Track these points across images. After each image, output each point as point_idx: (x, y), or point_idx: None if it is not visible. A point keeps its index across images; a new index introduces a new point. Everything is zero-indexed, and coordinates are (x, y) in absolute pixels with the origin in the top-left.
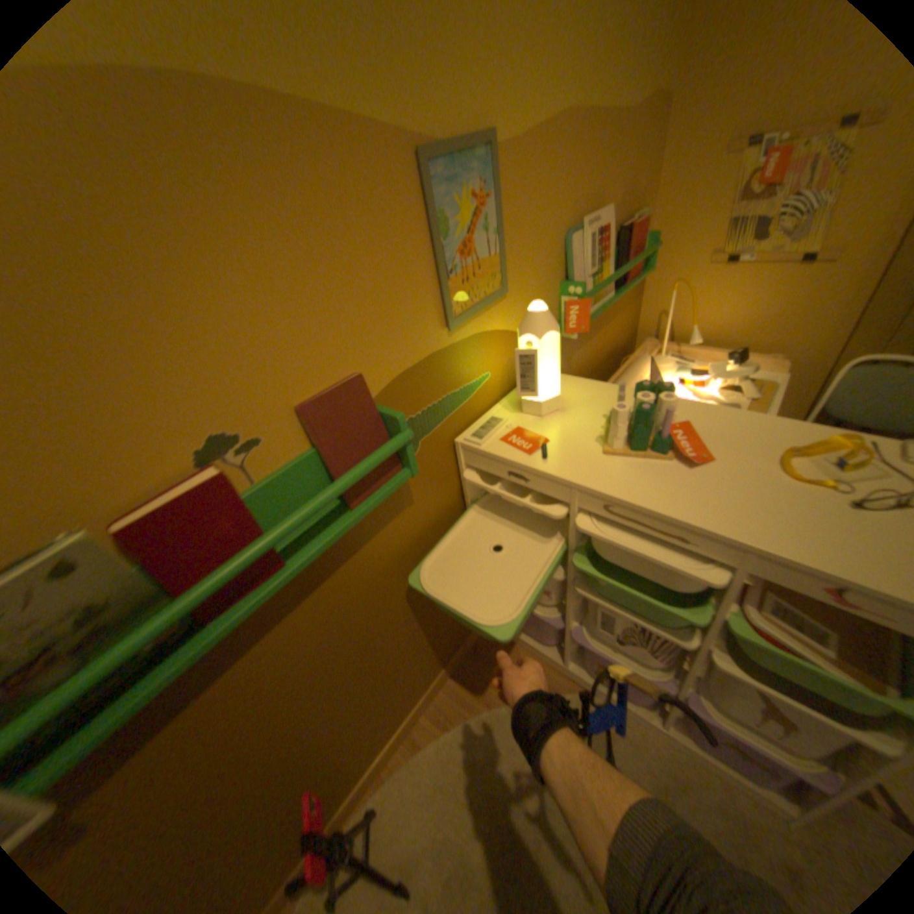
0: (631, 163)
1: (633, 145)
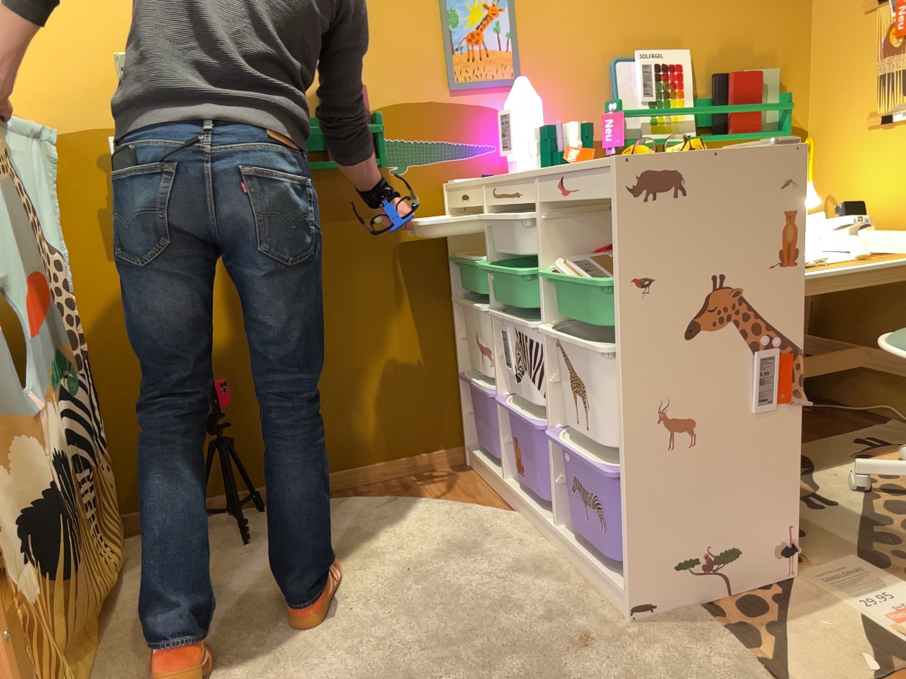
0: (729, 23)
1: (729, 7)
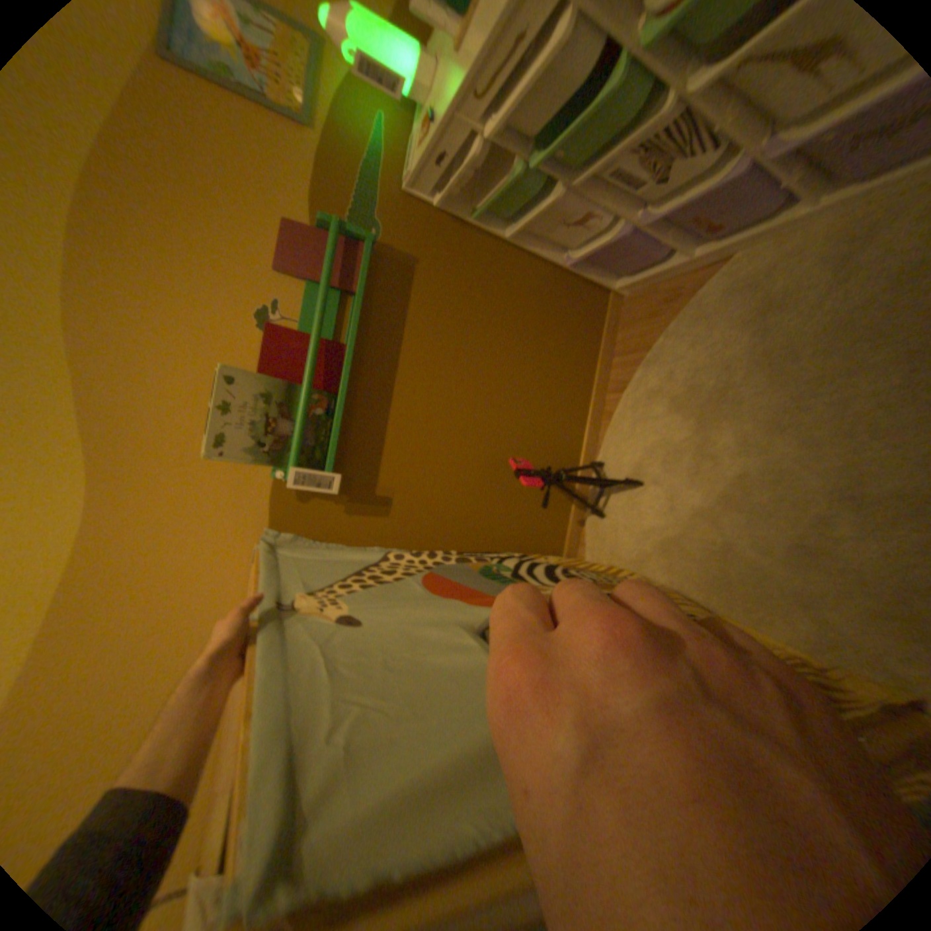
0: None
1: None
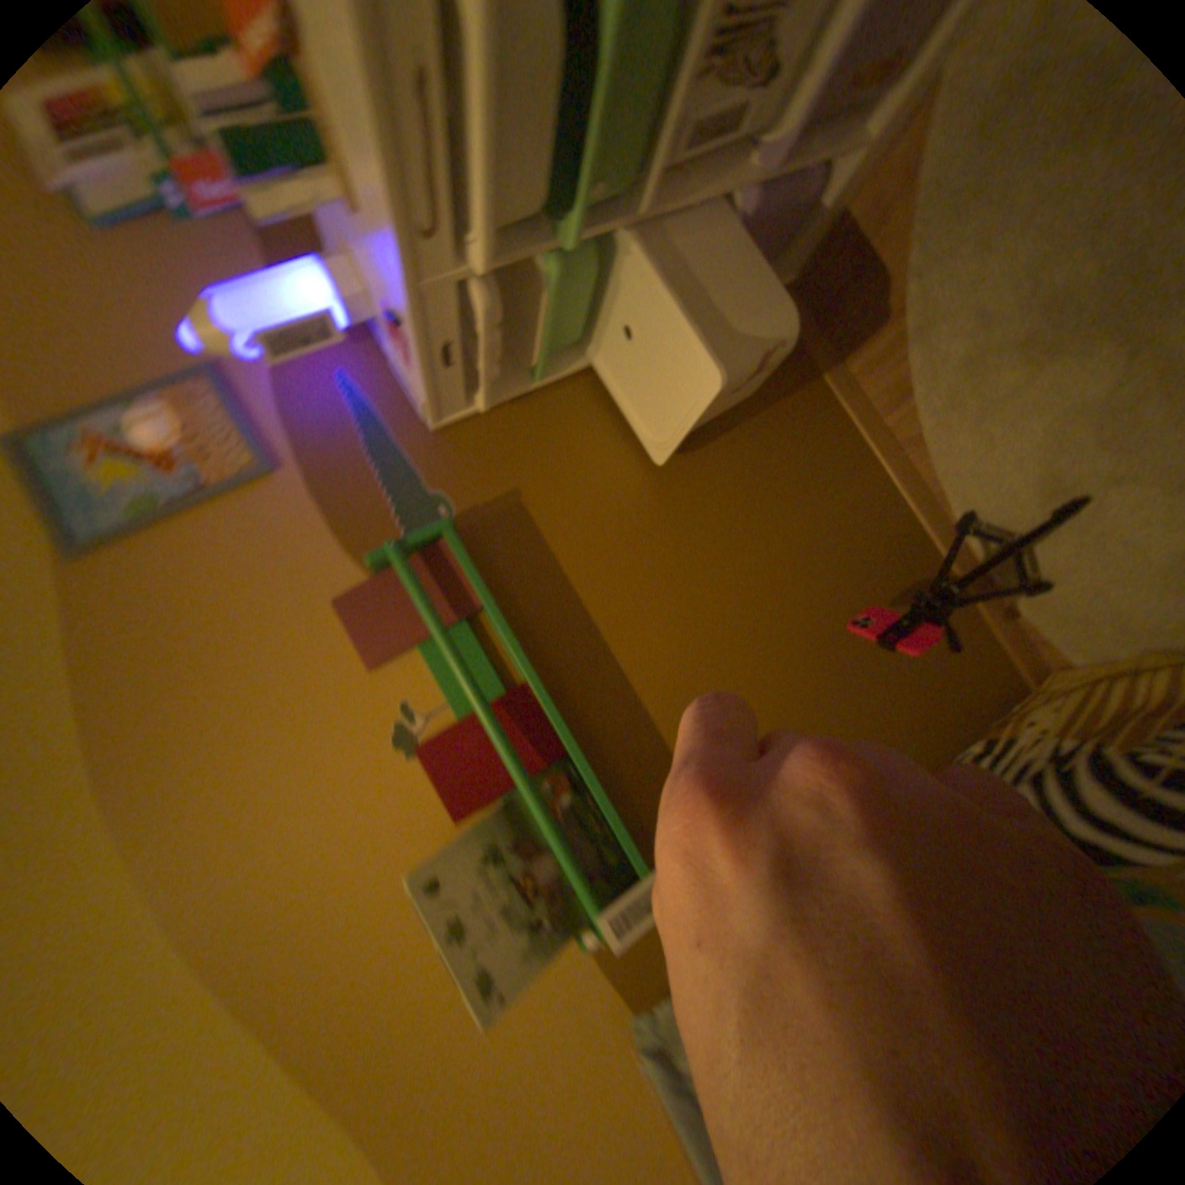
0: None
1: None
